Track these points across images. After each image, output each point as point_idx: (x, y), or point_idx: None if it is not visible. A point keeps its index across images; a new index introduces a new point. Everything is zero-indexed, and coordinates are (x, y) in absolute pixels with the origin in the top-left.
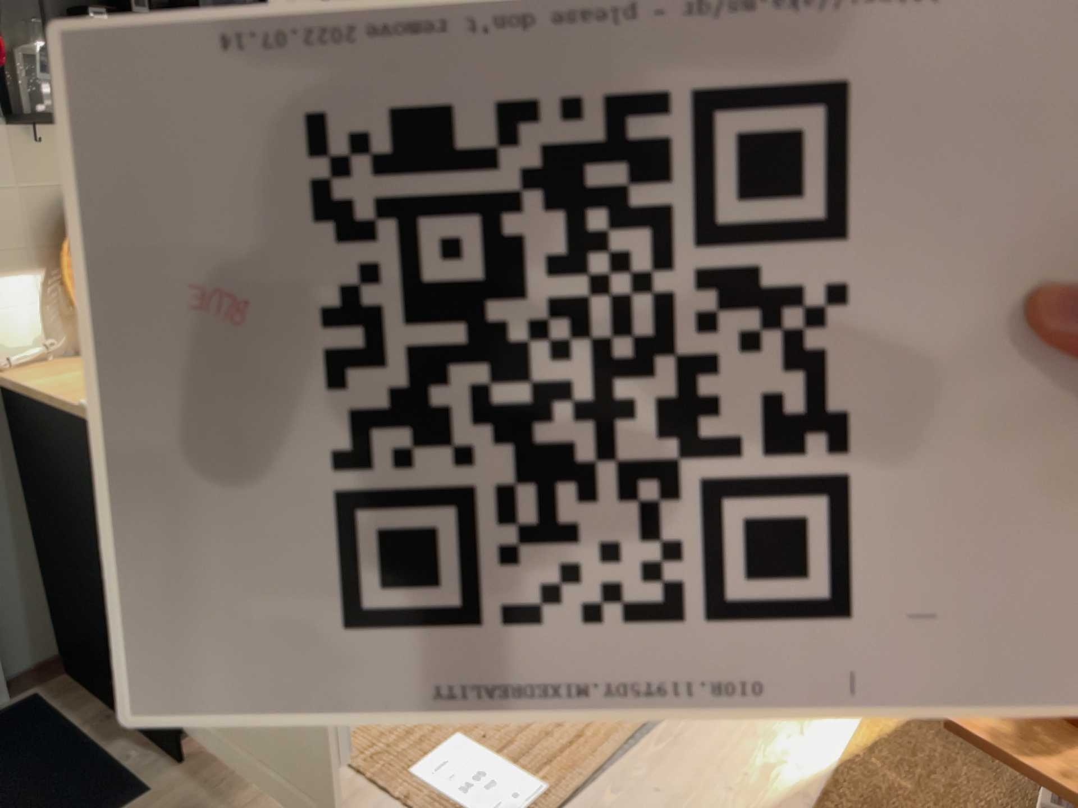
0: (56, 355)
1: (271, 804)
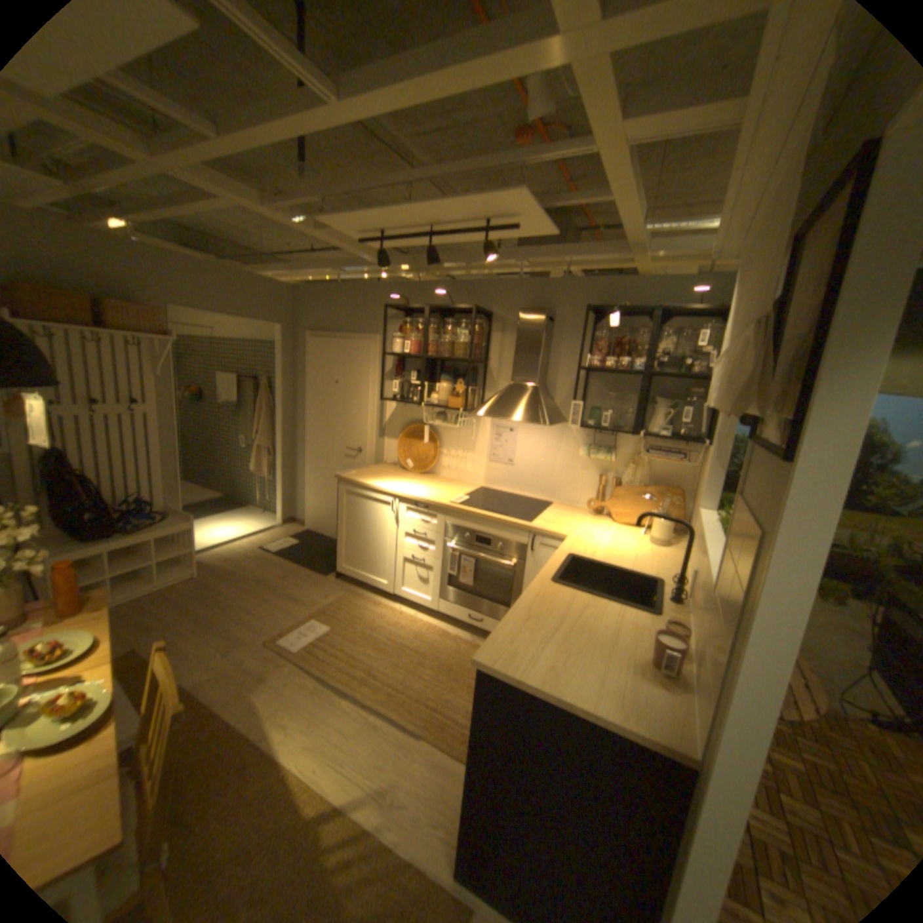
0: (398, 464)
1: (313, 595)
